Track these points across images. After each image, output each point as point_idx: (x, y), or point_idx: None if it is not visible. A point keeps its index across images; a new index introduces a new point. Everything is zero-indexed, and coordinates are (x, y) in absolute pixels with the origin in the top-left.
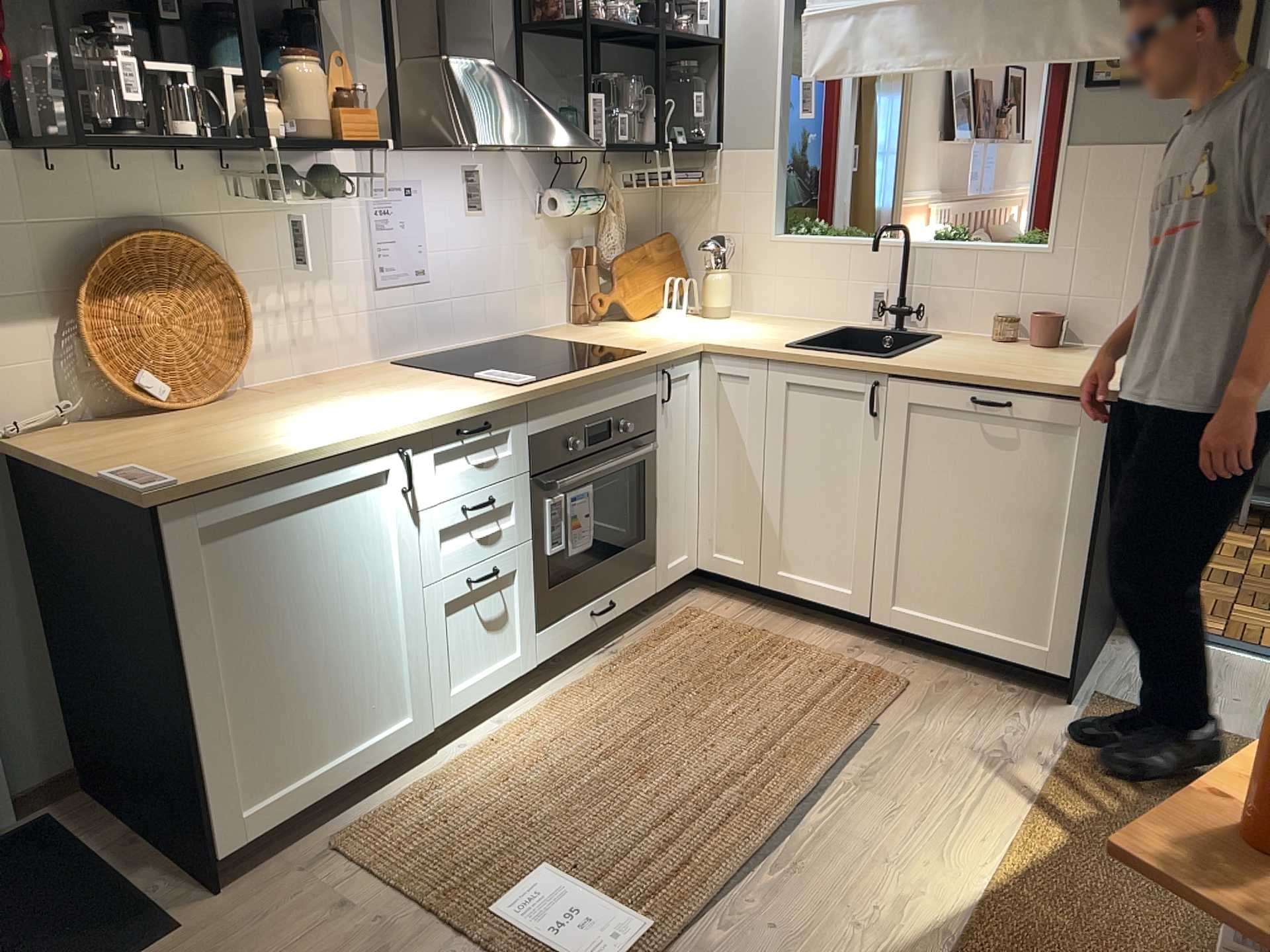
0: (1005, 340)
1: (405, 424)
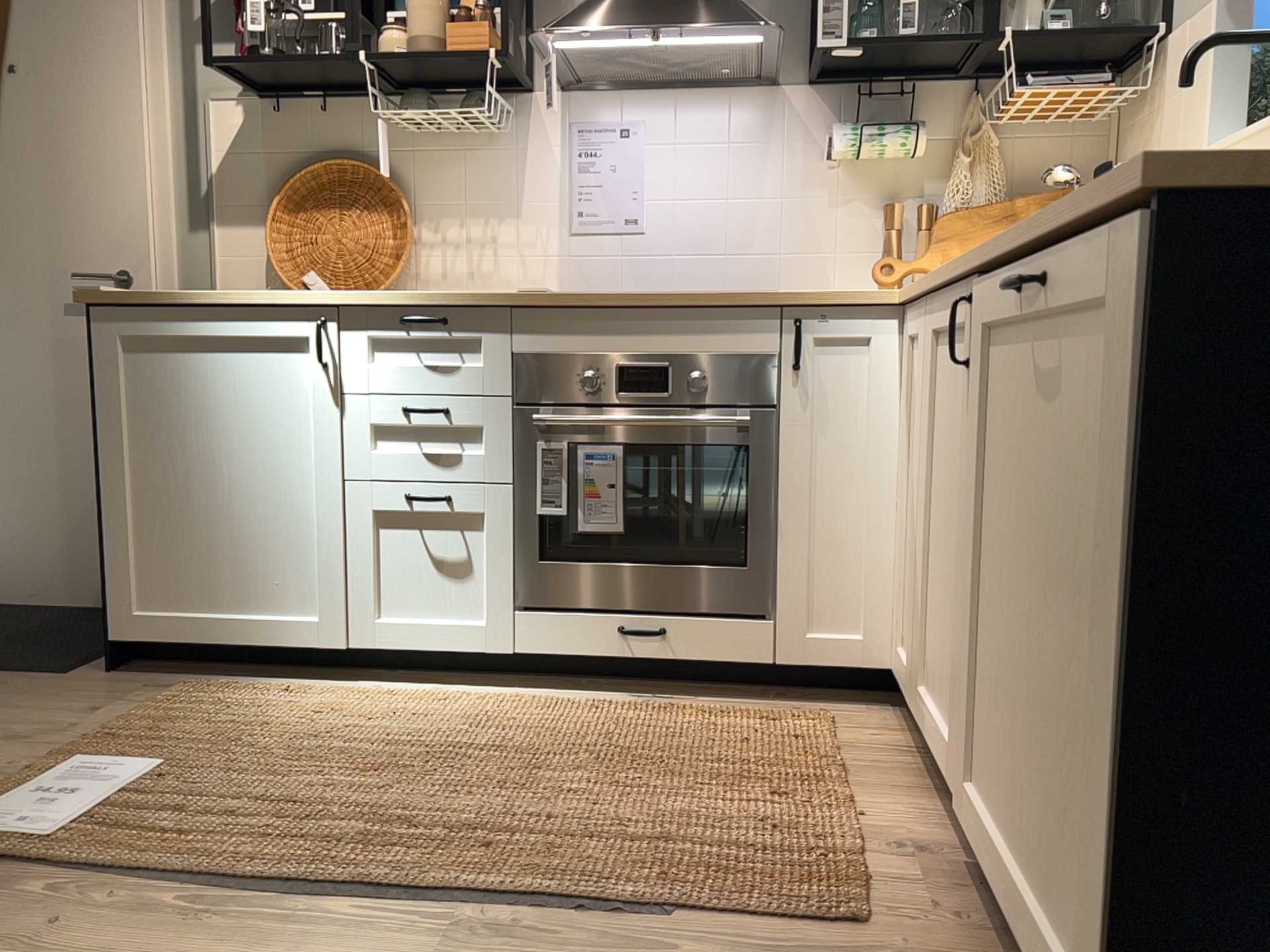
0: None
1: (329, 293)
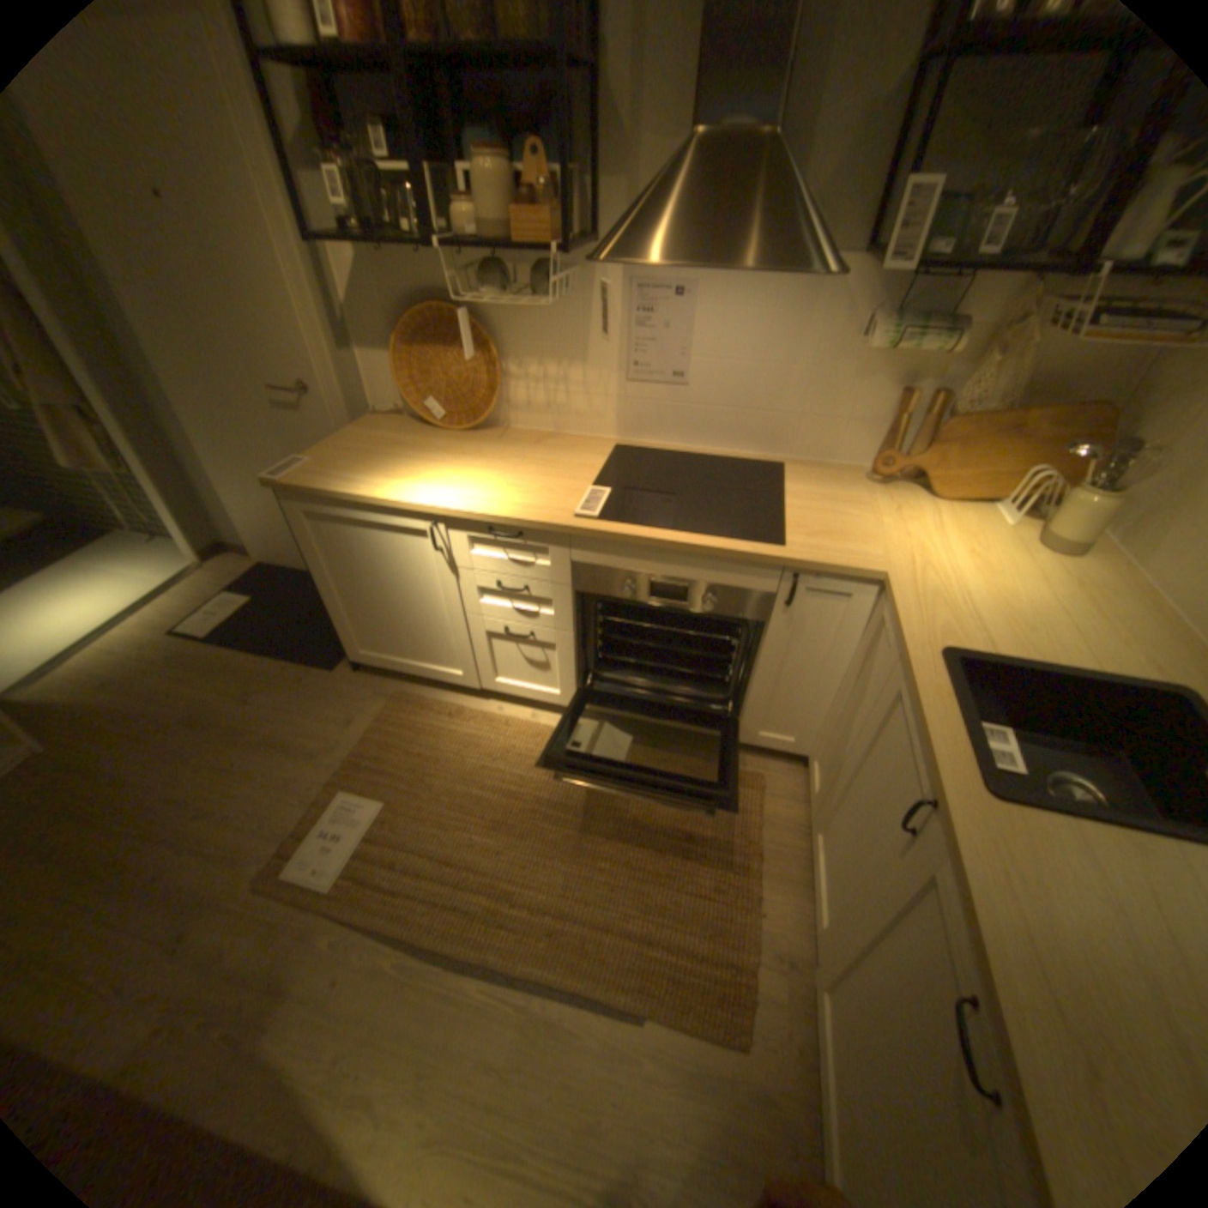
0: None
1: (433, 505)
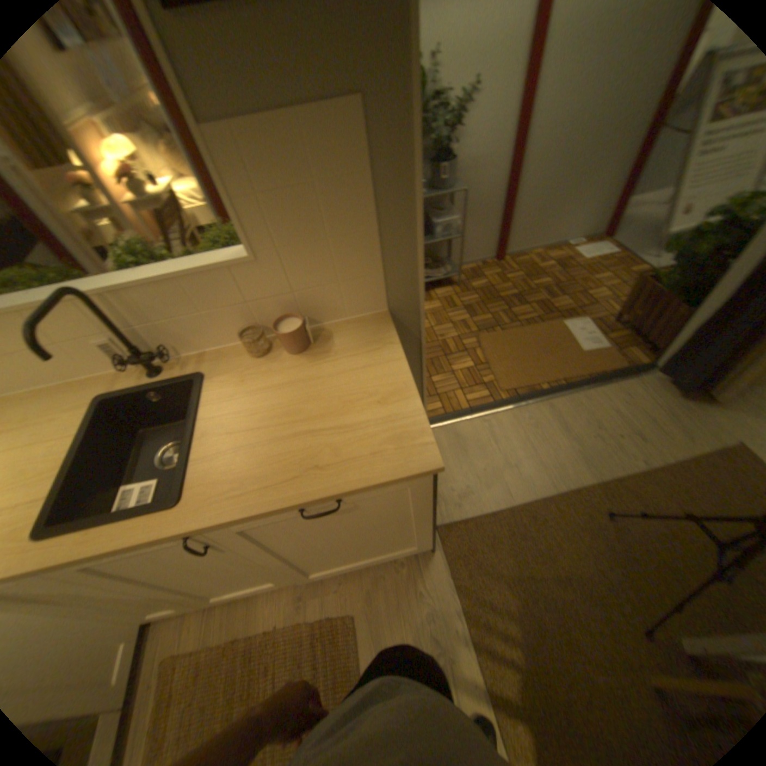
0: (260, 357)
1: None
